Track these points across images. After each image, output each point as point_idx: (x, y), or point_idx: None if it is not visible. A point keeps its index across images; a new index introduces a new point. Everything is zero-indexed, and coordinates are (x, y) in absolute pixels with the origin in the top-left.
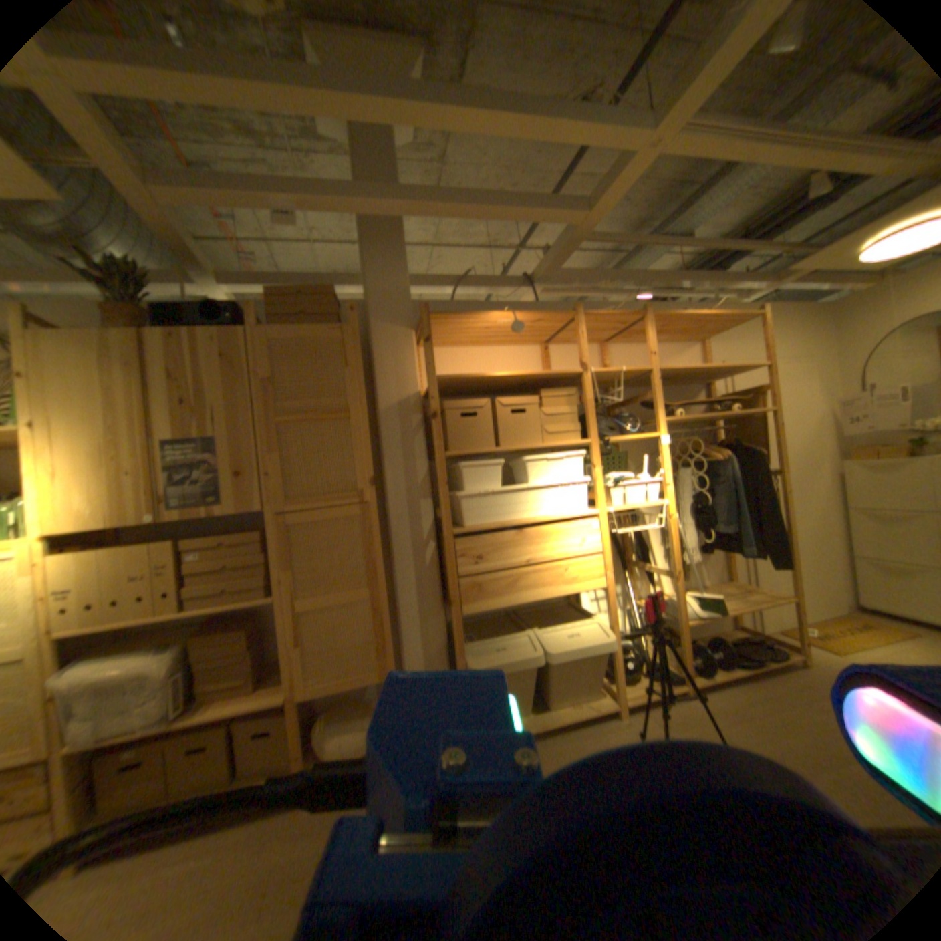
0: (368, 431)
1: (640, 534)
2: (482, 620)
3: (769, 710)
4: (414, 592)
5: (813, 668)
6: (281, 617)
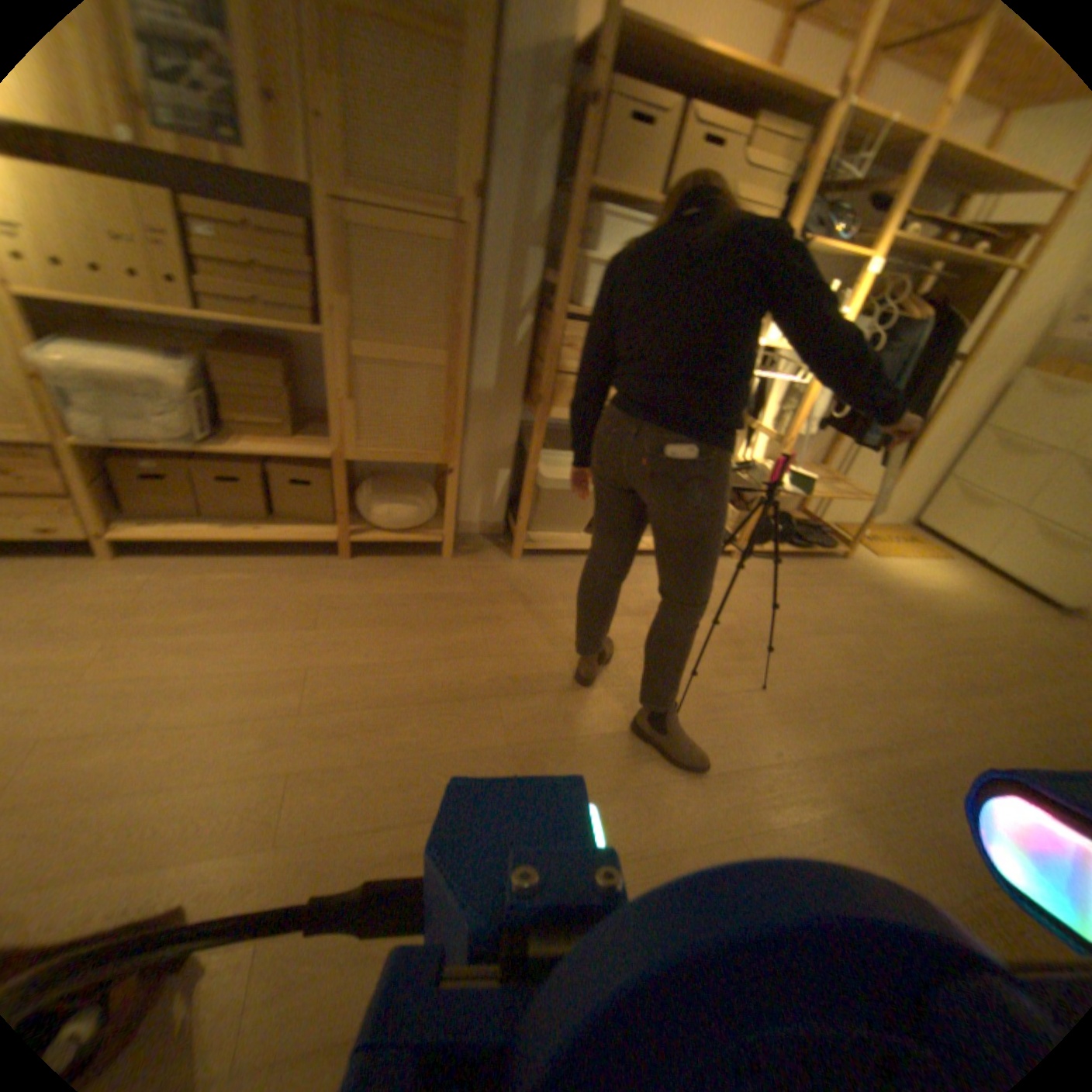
0: (488, 88)
1: (766, 383)
2: (557, 430)
3: (799, 582)
4: (494, 374)
5: (852, 558)
6: (333, 357)
